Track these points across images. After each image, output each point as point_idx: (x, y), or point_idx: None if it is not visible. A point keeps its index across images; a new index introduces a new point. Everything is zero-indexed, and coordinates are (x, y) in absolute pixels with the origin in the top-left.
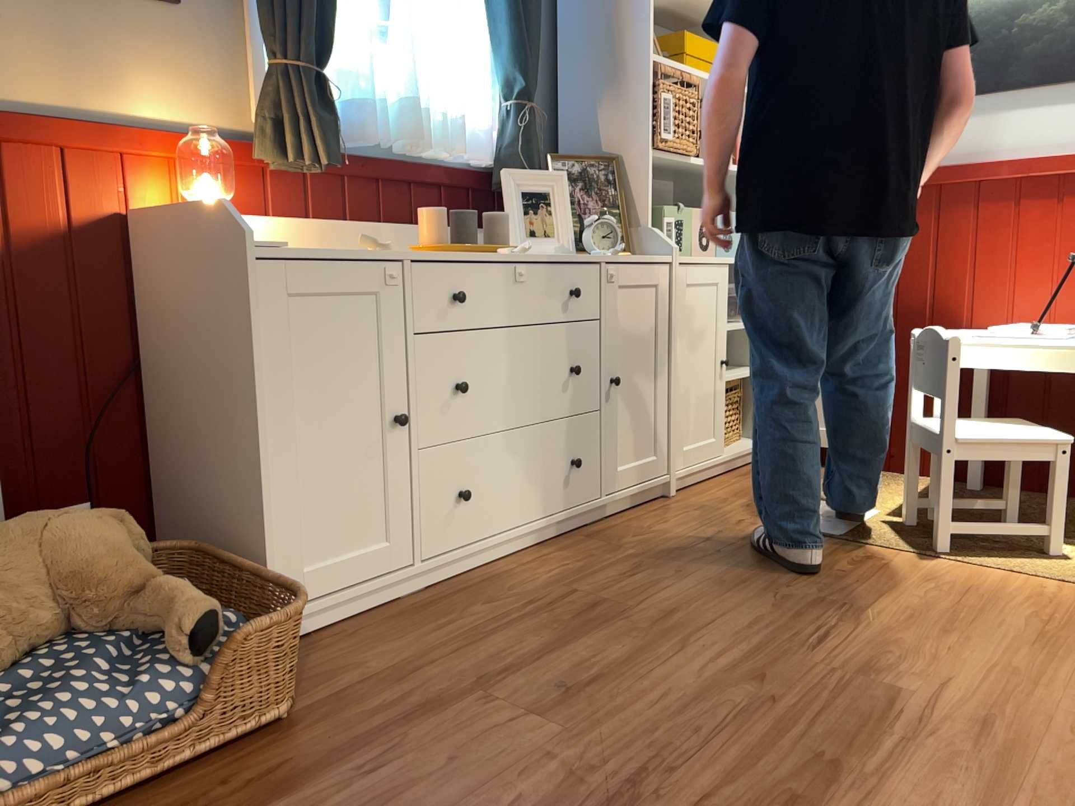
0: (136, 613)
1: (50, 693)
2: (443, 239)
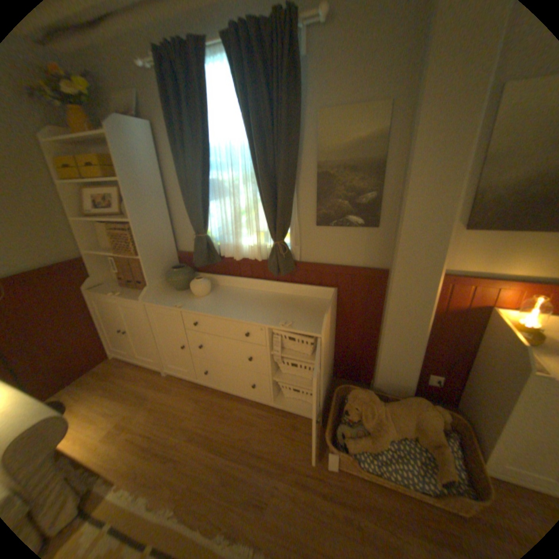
0: (436, 451)
1: (405, 462)
2: None
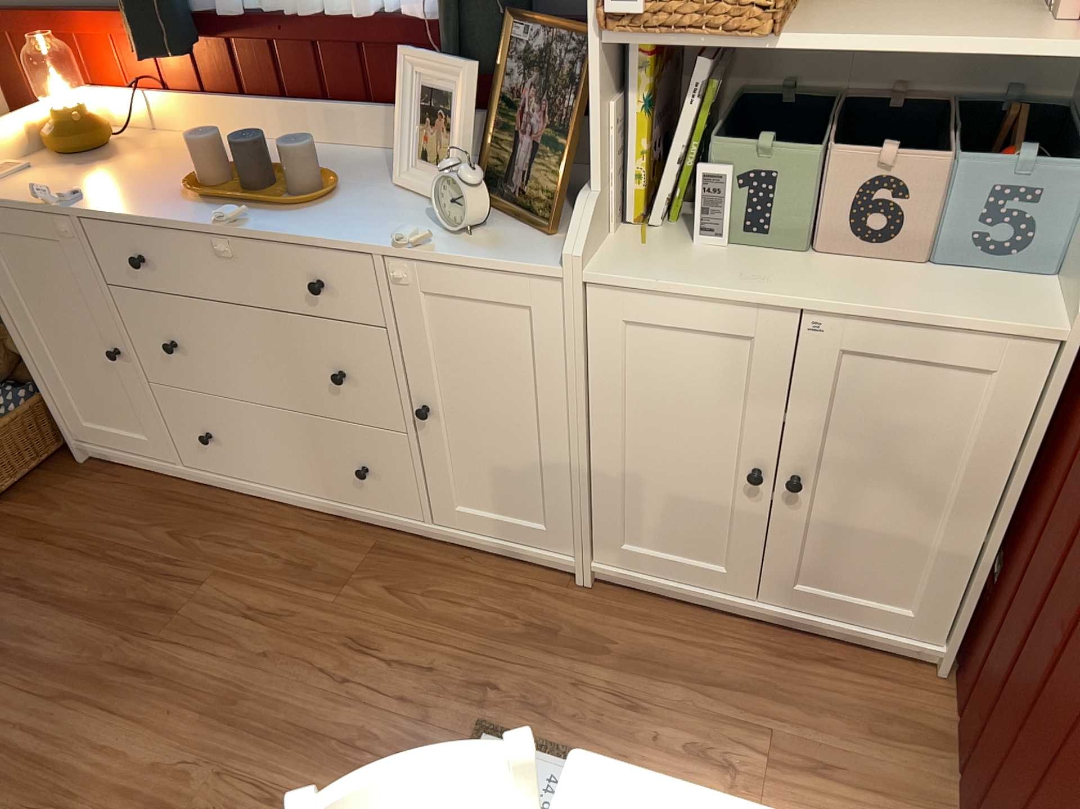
0: None
1: None
2: (215, 178)
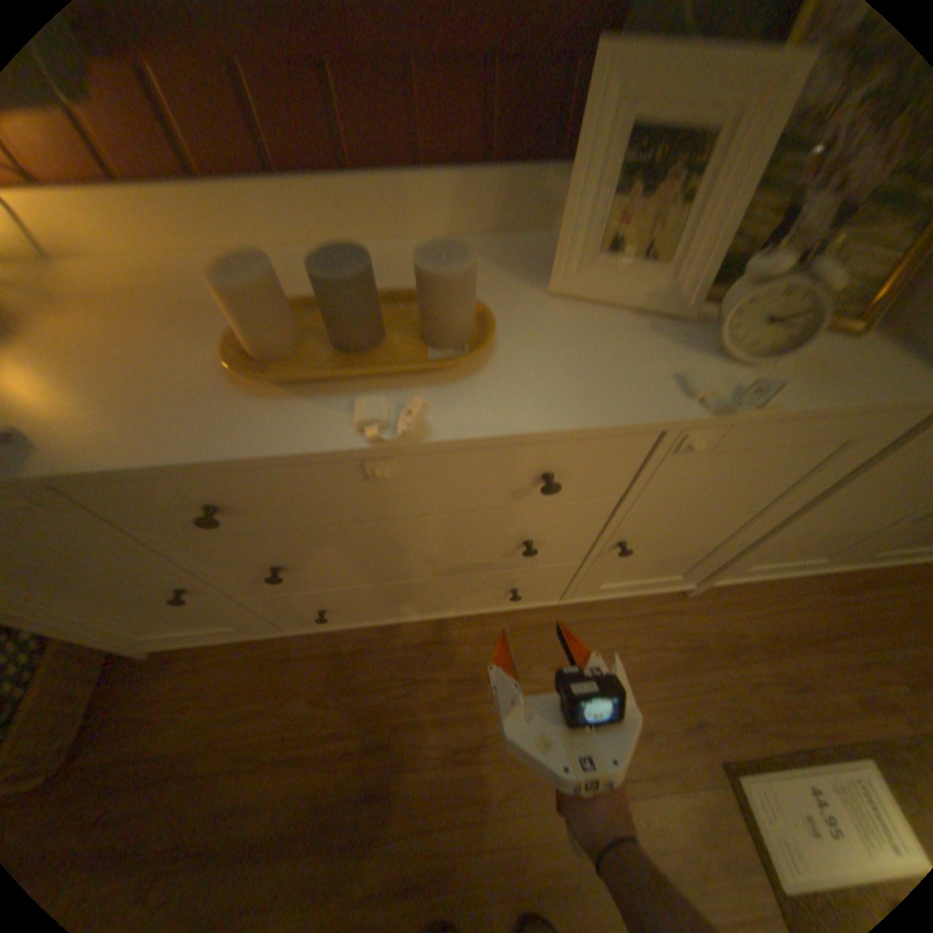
0: None
1: None
2: (274, 340)
